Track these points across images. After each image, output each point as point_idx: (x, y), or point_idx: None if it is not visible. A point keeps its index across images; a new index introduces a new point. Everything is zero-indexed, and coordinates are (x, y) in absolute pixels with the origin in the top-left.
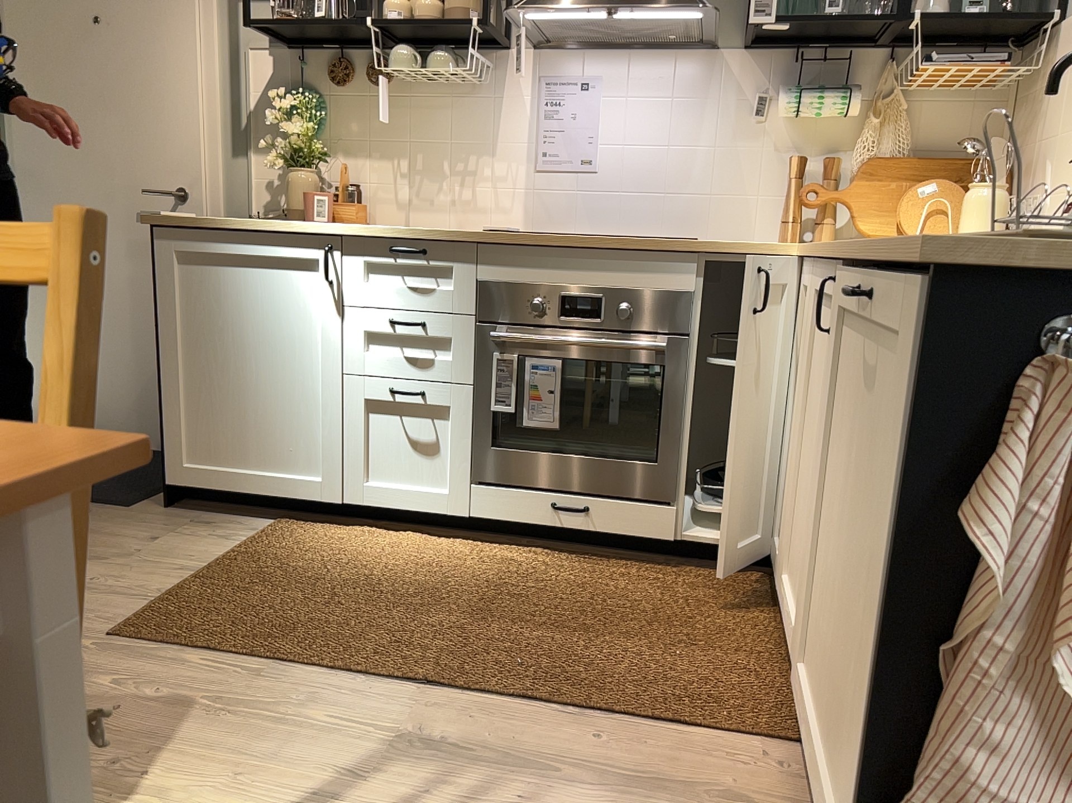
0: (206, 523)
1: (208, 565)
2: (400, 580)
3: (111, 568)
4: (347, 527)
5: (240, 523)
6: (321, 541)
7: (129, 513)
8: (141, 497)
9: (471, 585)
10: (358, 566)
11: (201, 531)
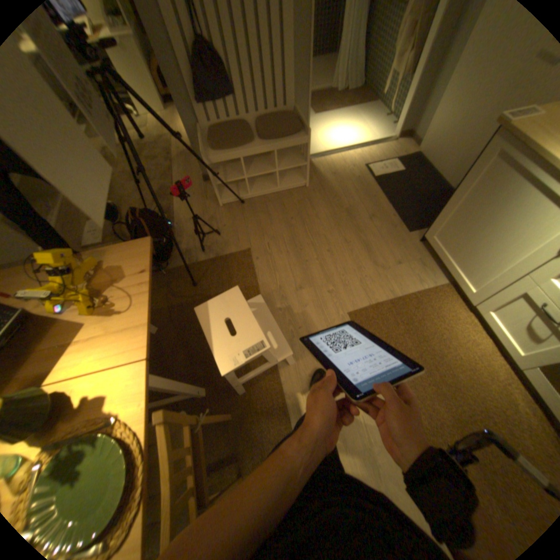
0: (425, 264)
1: (402, 297)
2: (456, 369)
3: (377, 272)
4: (473, 311)
5: (435, 276)
6: (451, 315)
7: (407, 237)
8: (419, 228)
9: (480, 403)
10: (449, 345)
11: (418, 269)
